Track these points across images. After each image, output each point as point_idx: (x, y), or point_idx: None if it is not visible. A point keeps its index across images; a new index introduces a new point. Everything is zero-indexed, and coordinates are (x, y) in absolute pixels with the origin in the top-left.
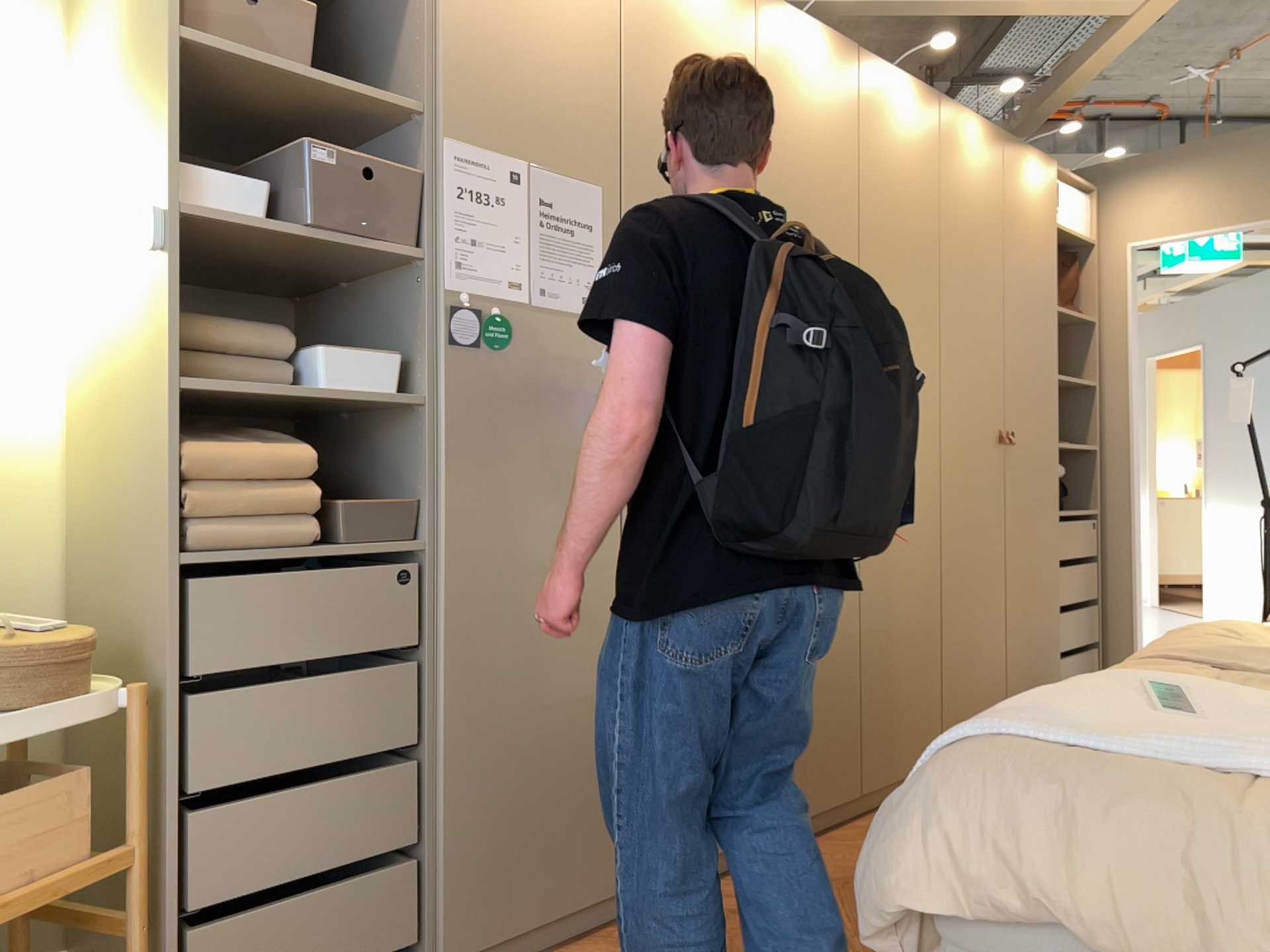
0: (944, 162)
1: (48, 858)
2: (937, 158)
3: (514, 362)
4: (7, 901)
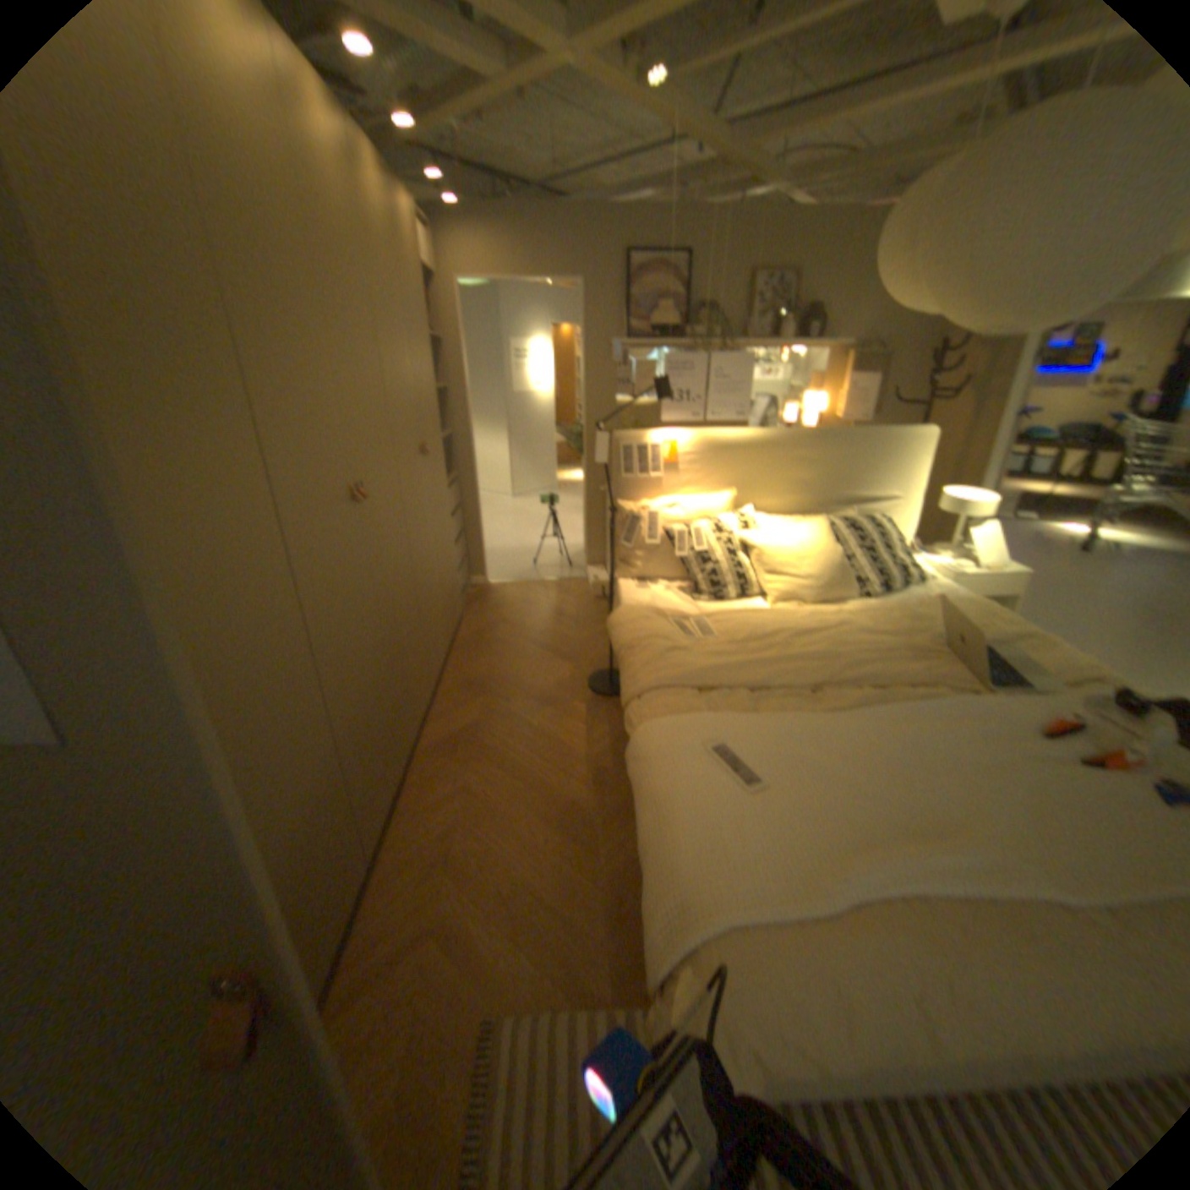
0: (354, 195)
1: None
2: (349, 190)
3: None
4: None
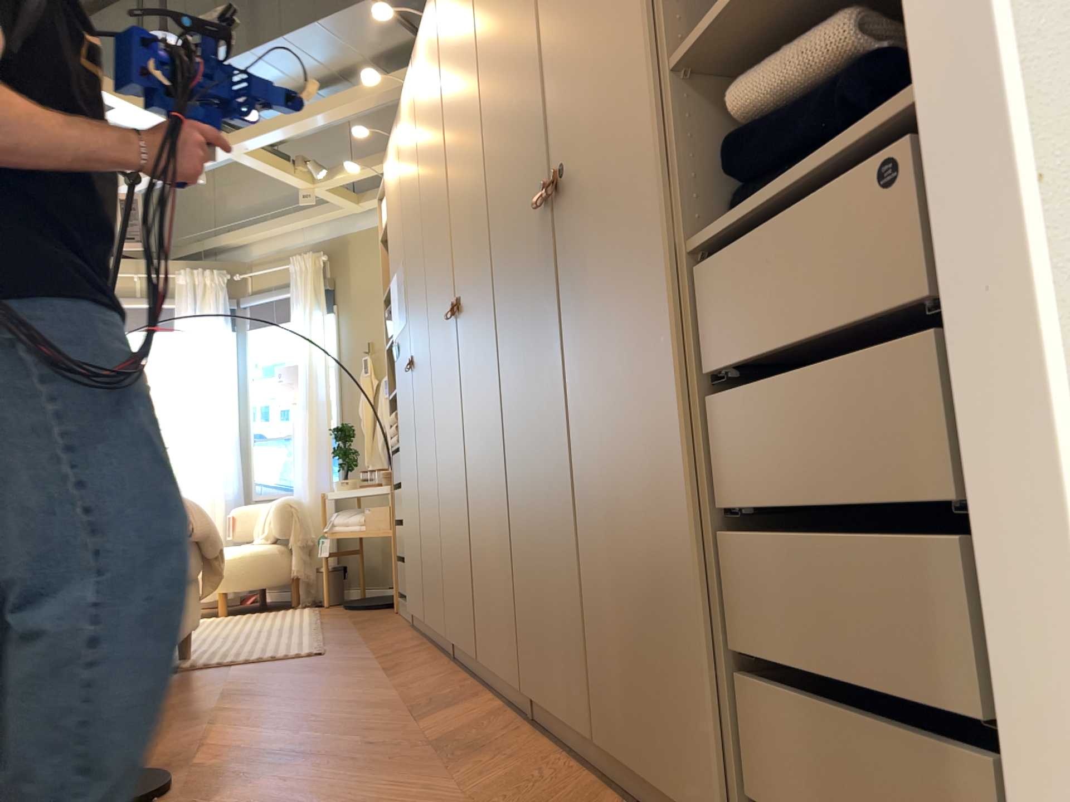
0: None
1: (383, 526)
2: None
3: (400, 359)
4: (374, 532)
